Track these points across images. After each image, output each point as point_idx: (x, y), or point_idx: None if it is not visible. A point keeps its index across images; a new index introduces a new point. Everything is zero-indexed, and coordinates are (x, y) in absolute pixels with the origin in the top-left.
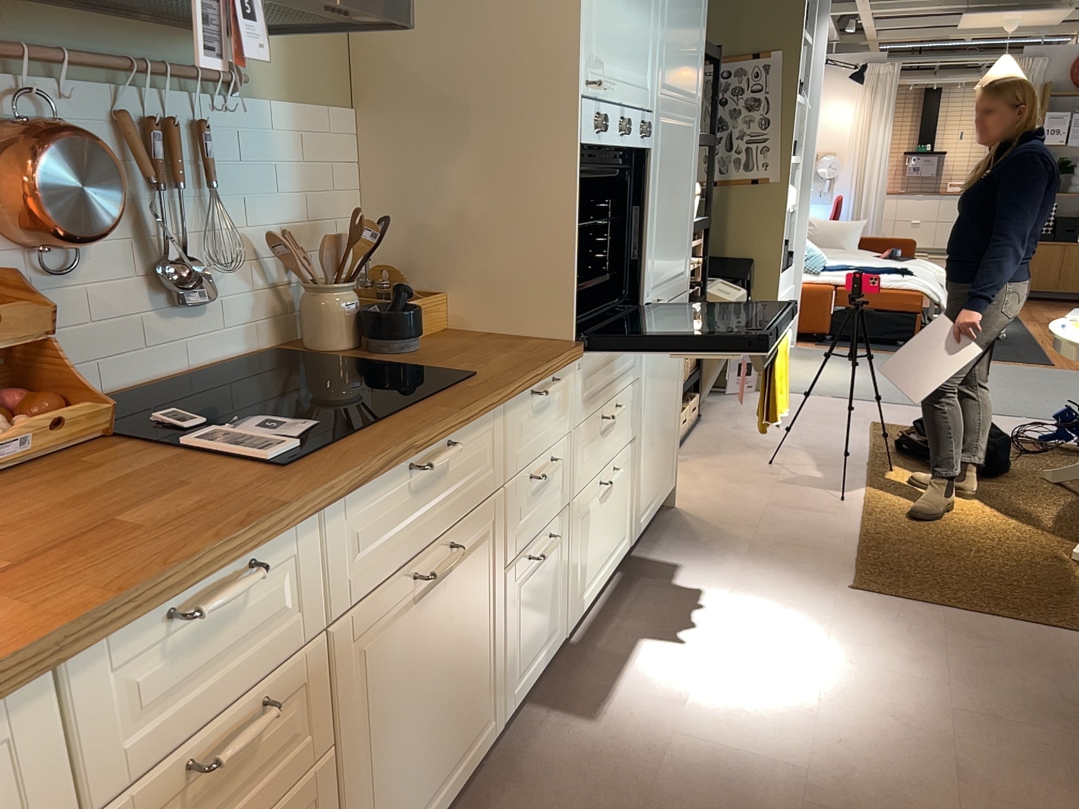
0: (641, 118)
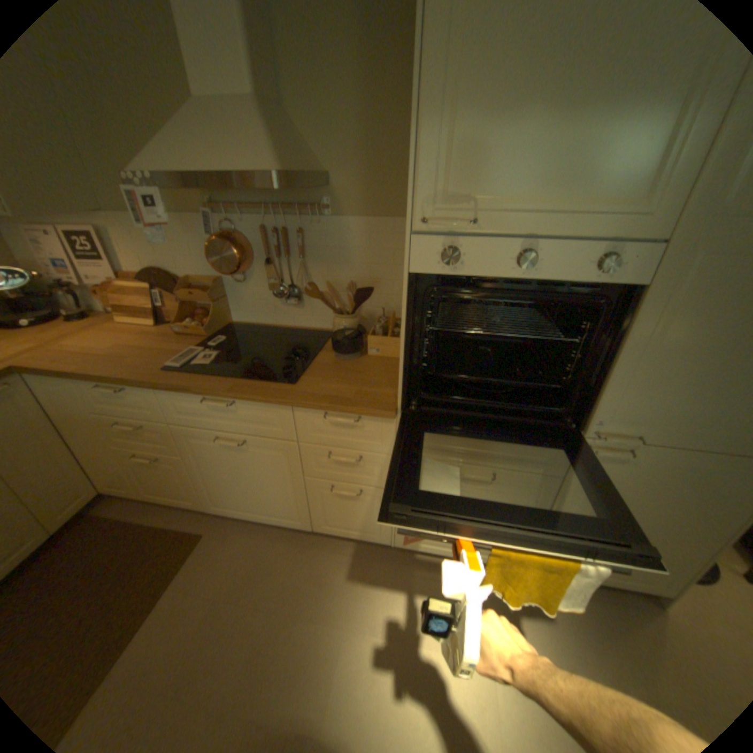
0: (603, 247)
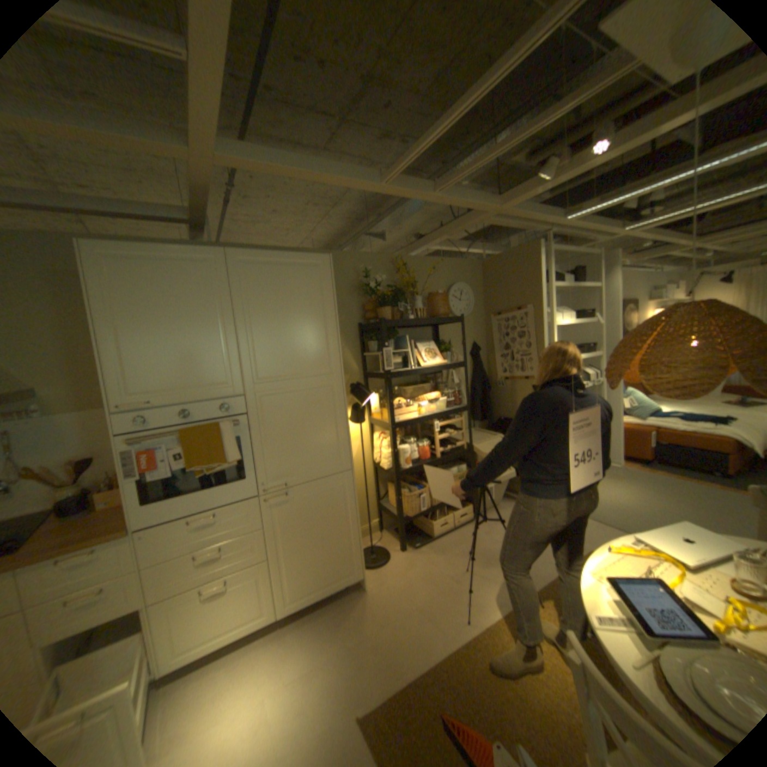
0: (218, 403)
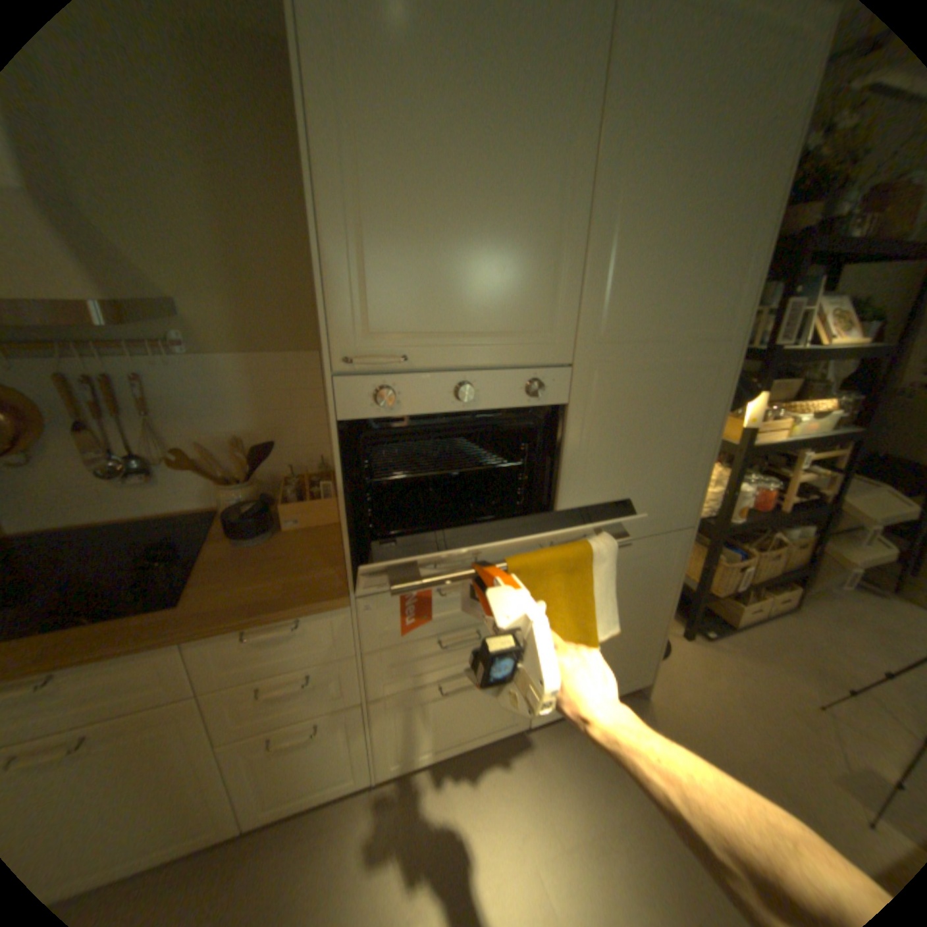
0: (526, 374)
